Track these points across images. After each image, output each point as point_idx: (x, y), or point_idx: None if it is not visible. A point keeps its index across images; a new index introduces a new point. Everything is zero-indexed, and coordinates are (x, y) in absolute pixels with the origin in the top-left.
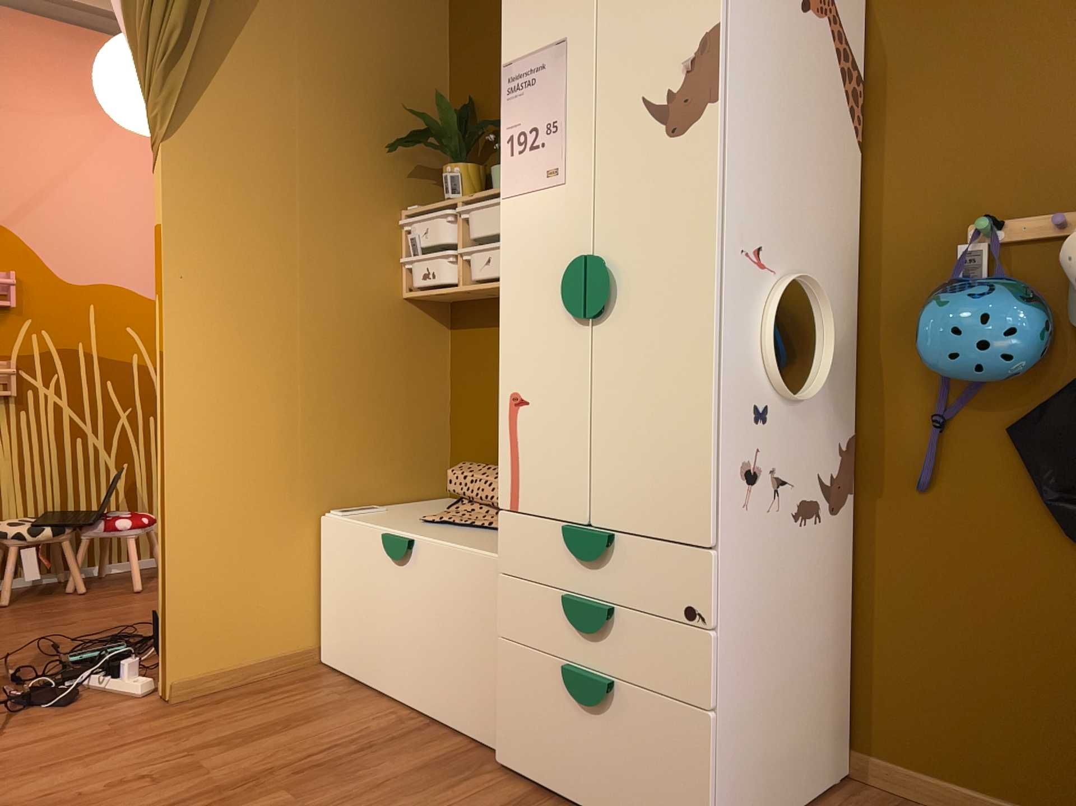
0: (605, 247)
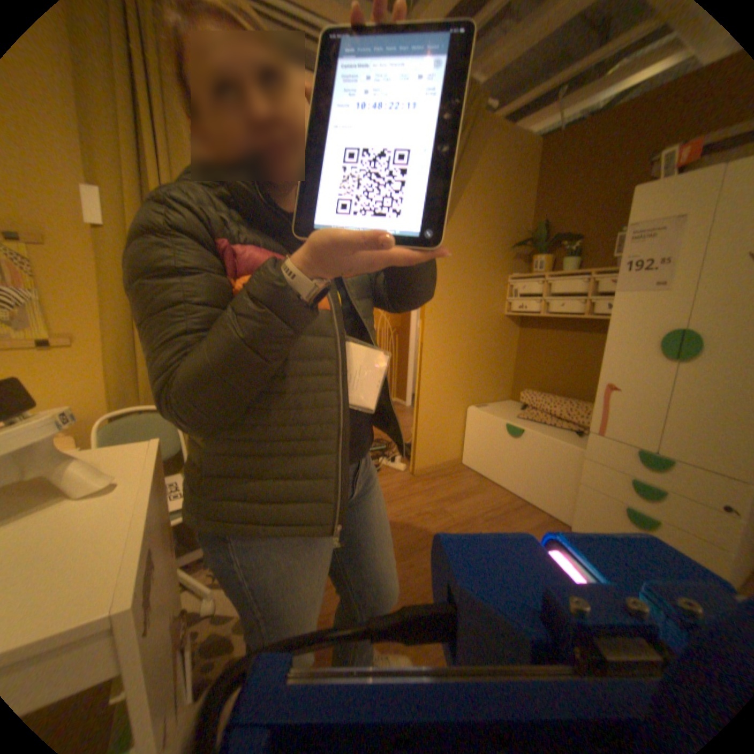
0: (696, 326)
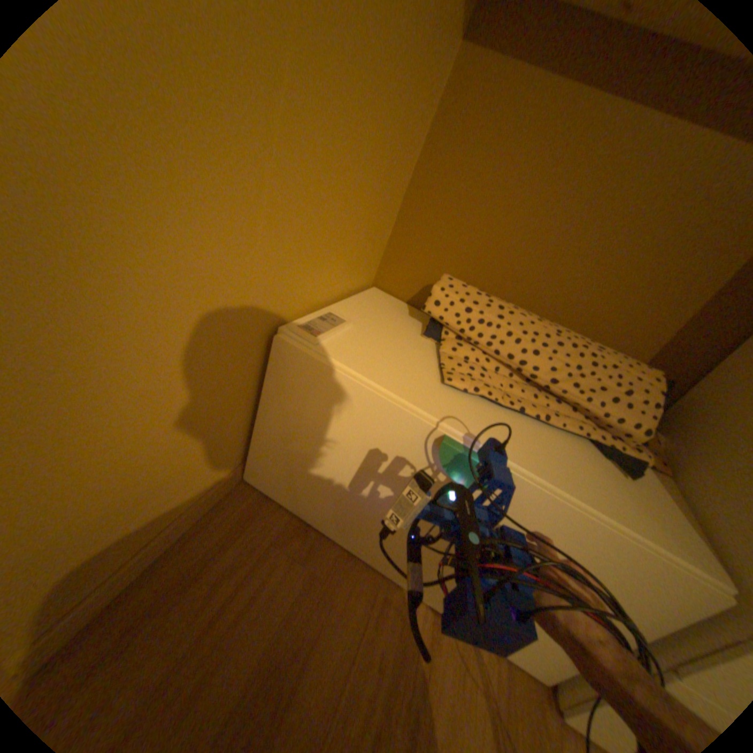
0: None
